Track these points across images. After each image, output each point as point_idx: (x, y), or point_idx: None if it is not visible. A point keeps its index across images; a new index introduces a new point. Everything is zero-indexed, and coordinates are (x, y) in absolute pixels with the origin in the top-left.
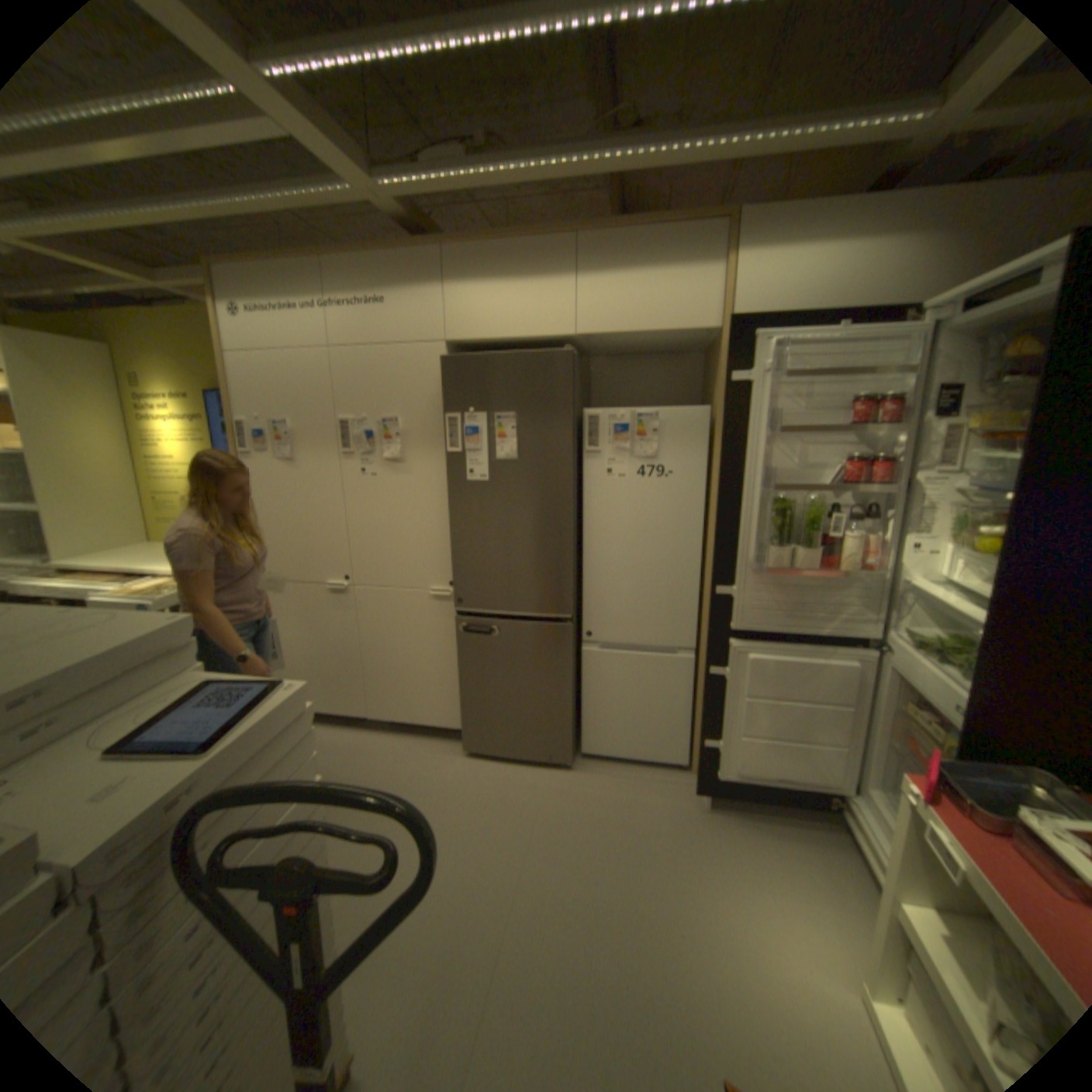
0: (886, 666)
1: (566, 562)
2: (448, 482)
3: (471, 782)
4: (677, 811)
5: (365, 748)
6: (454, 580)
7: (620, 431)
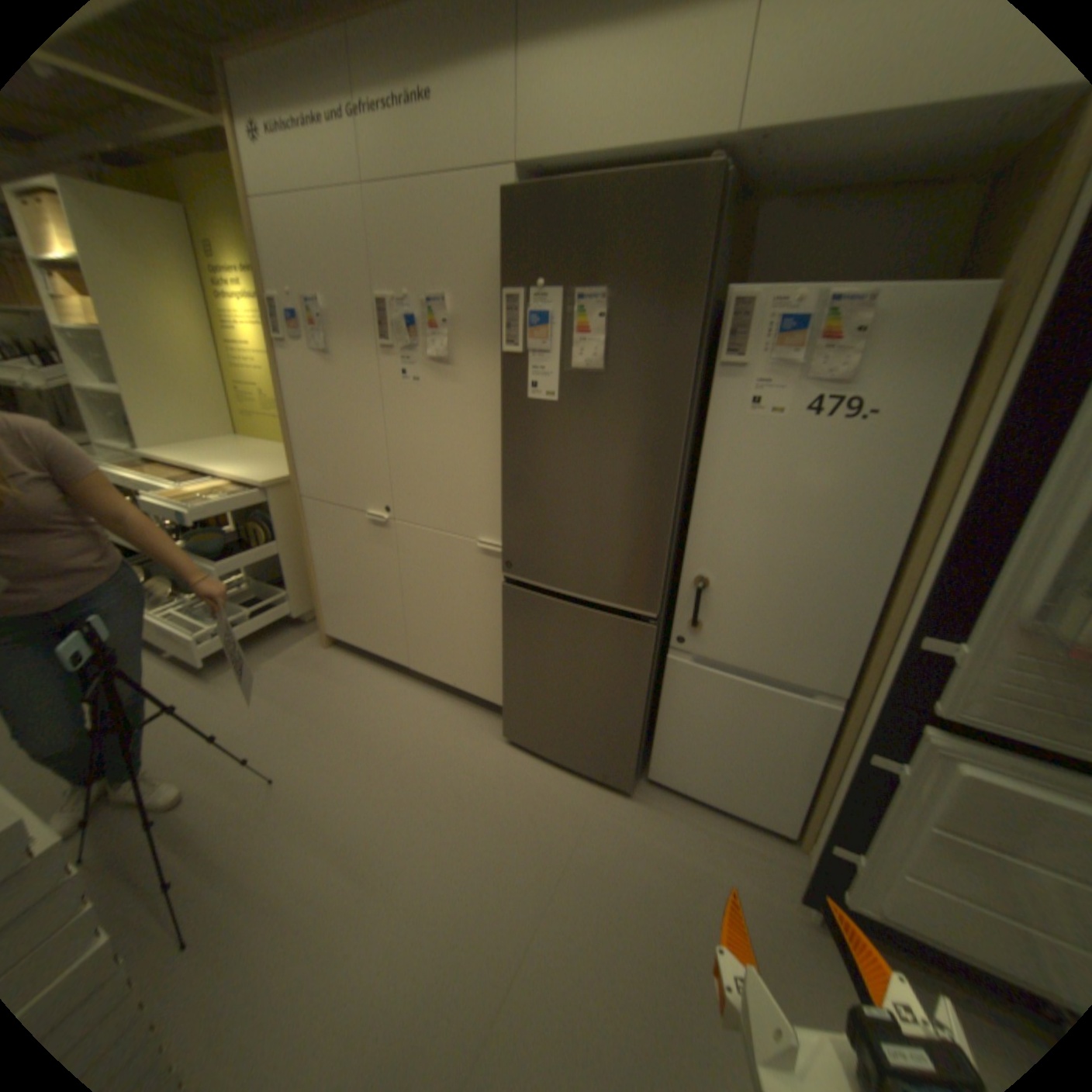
0: None
1: (660, 538)
2: (508, 396)
3: (503, 781)
4: (767, 910)
5: (402, 702)
6: (508, 533)
7: (791, 326)
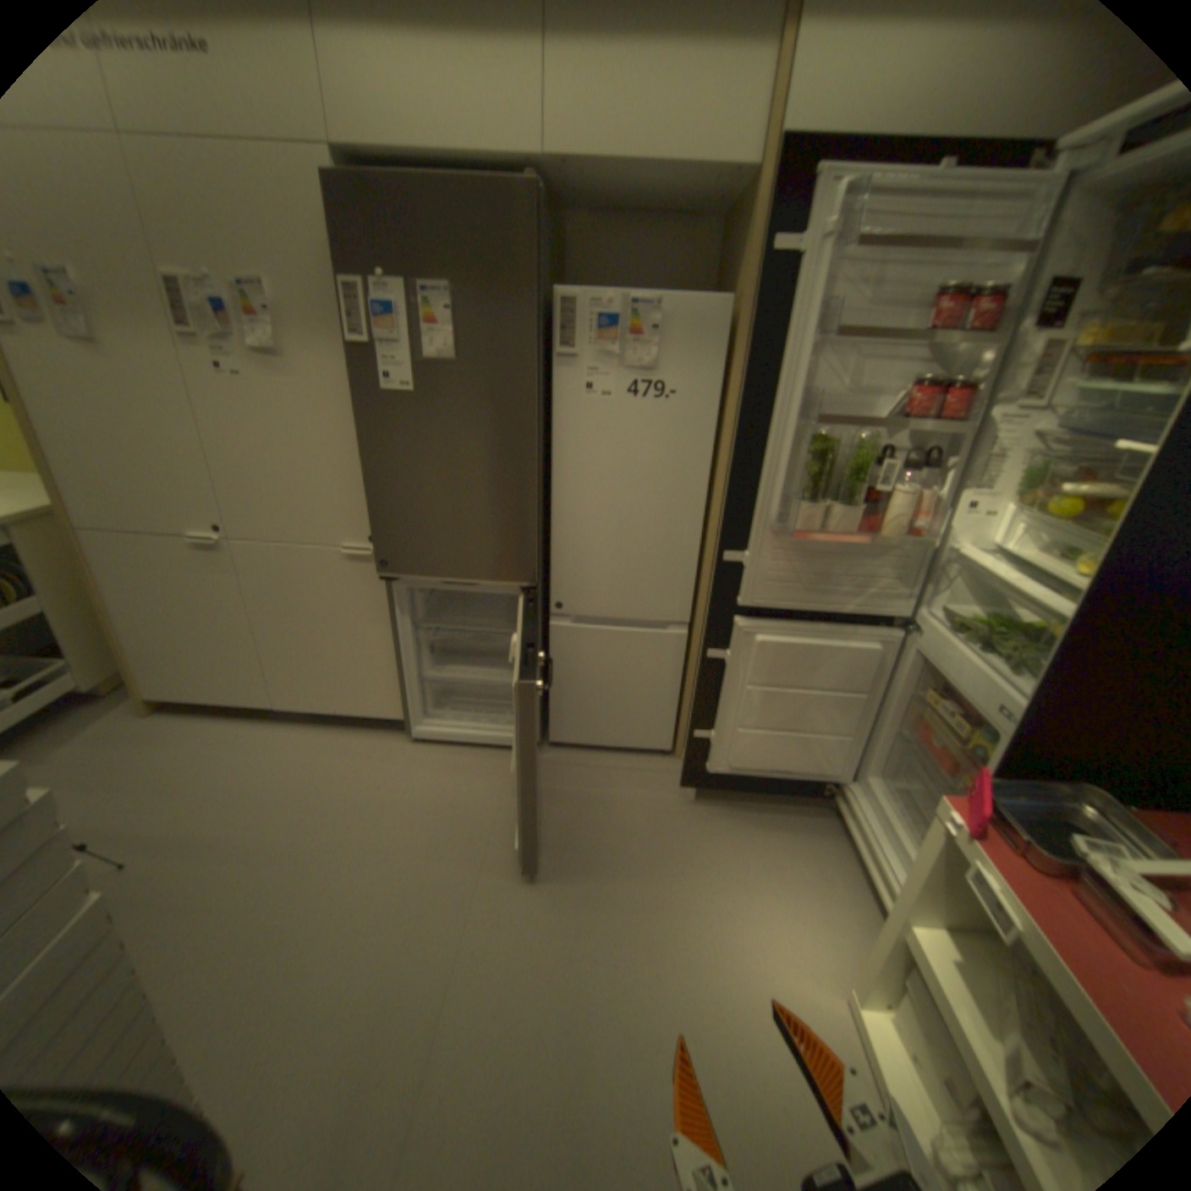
0: (908, 647)
1: (528, 514)
2: (354, 391)
3: (412, 784)
4: (657, 803)
5: (272, 748)
6: (374, 534)
7: (606, 325)
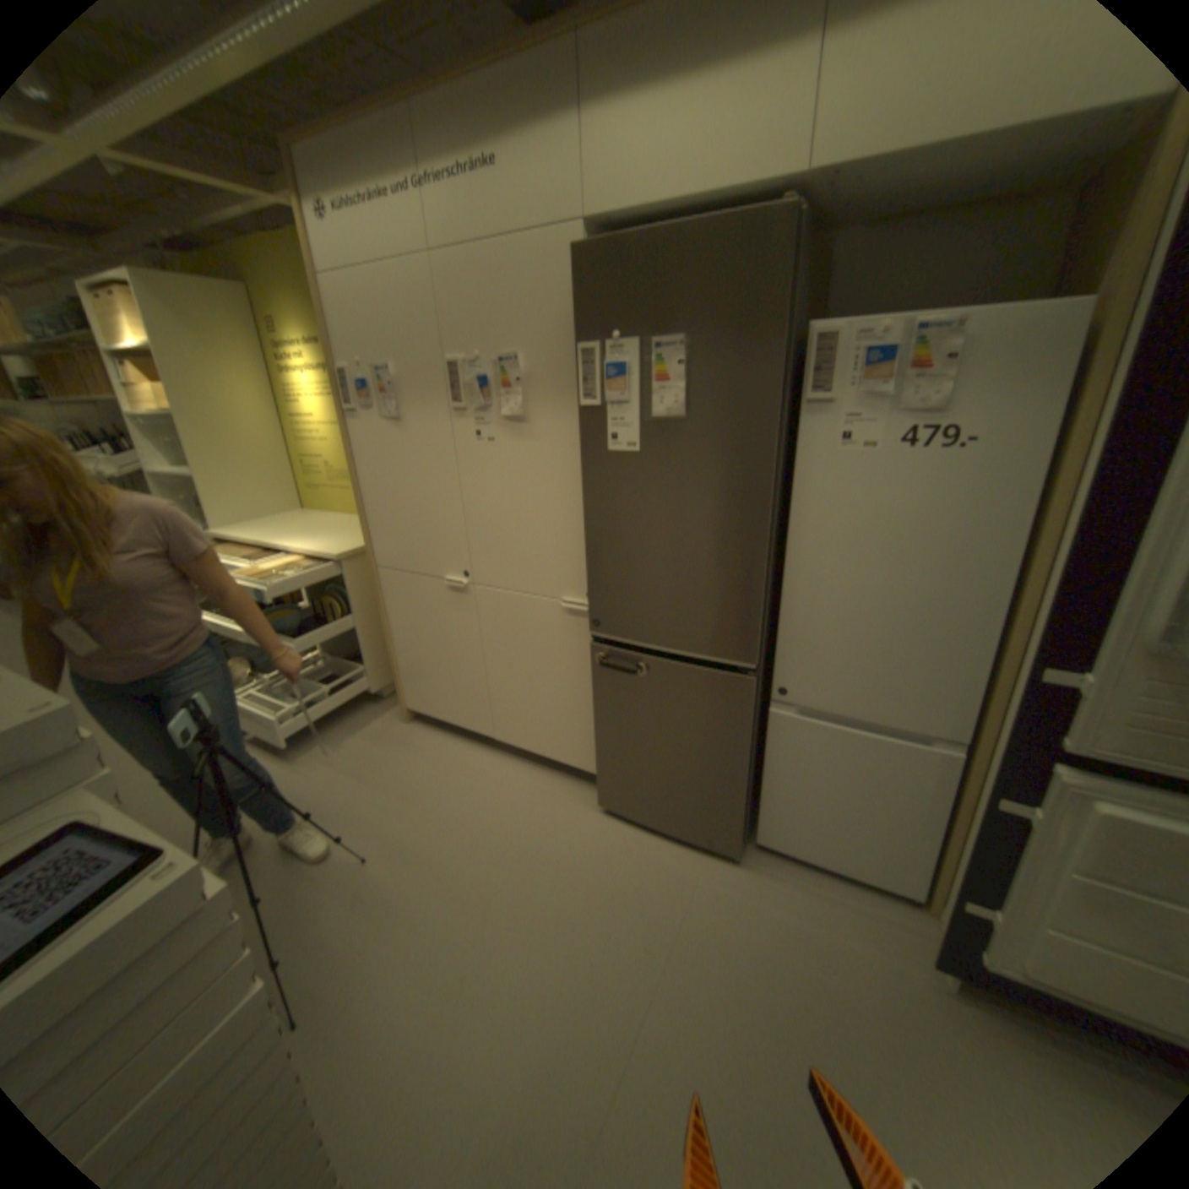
0: None
1: (754, 585)
2: (586, 451)
3: (602, 852)
4: (897, 978)
5: (489, 775)
6: (592, 590)
7: (877, 358)
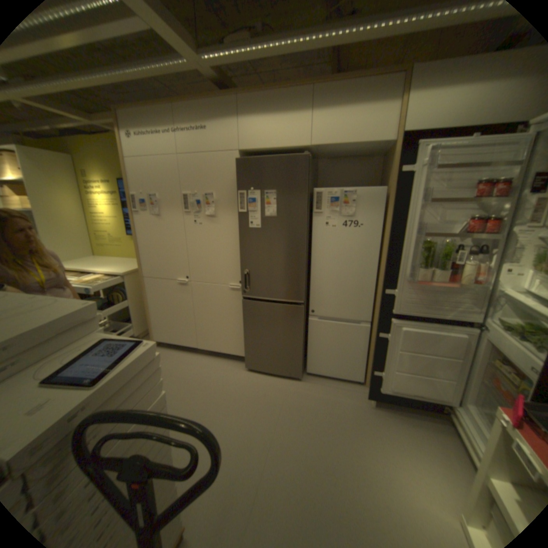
0: (483, 338)
1: (301, 273)
2: (239, 228)
3: (248, 384)
4: (356, 406)
5: (196, 363)
6: (241, 280)
7: (334, 200)
